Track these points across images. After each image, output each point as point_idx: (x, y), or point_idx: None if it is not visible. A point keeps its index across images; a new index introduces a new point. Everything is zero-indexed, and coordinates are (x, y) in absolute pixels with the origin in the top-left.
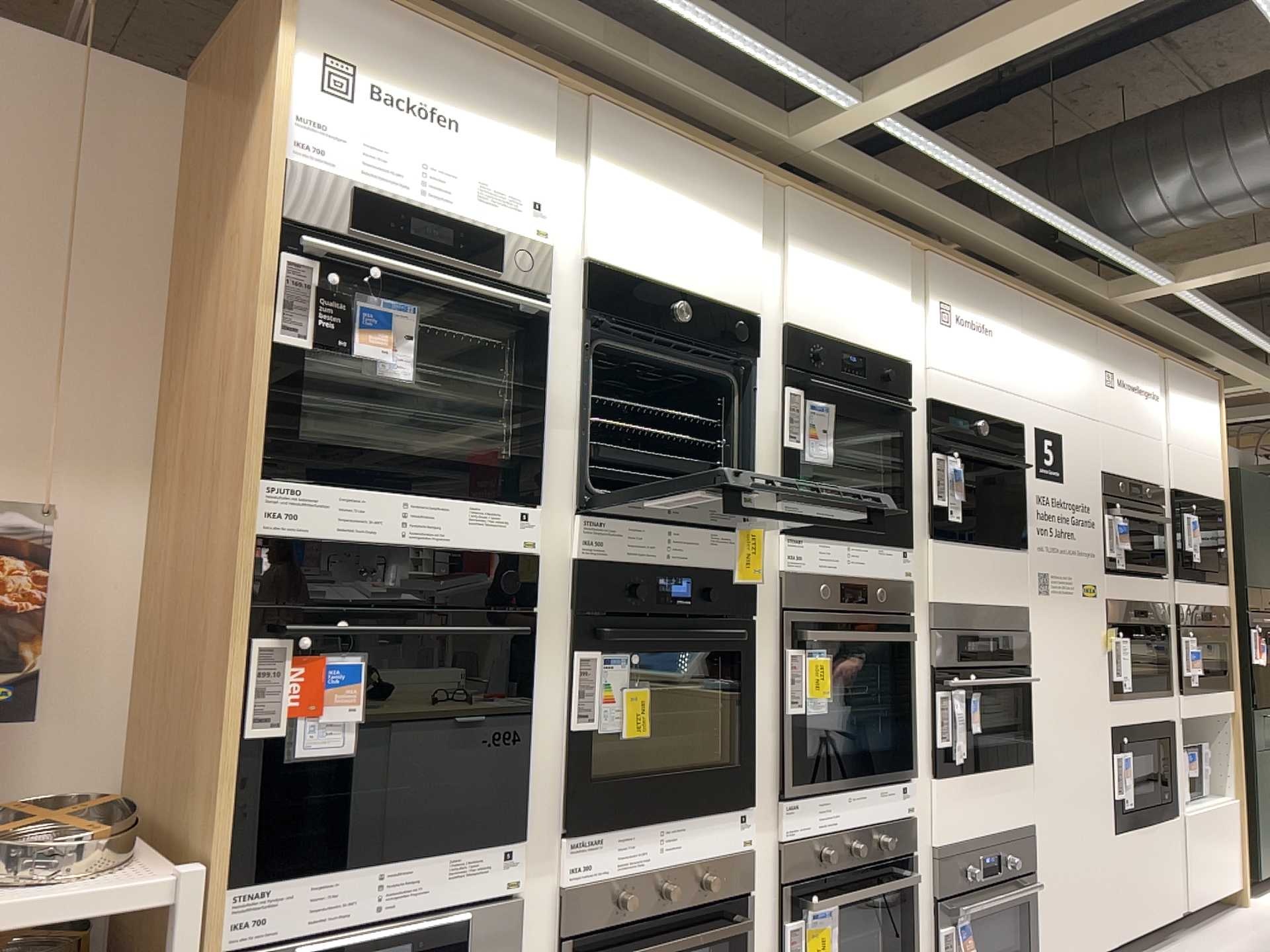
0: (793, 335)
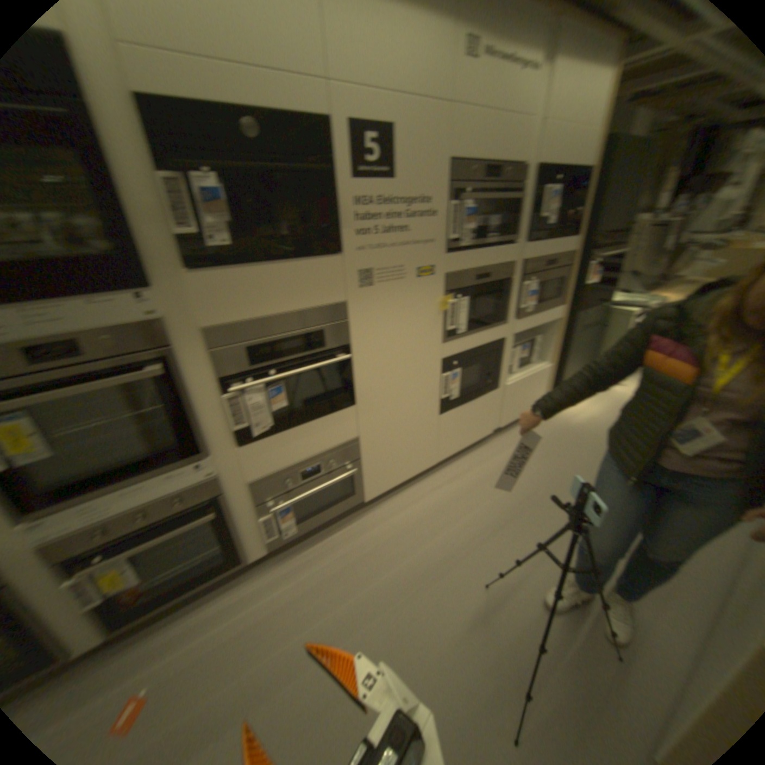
0: None
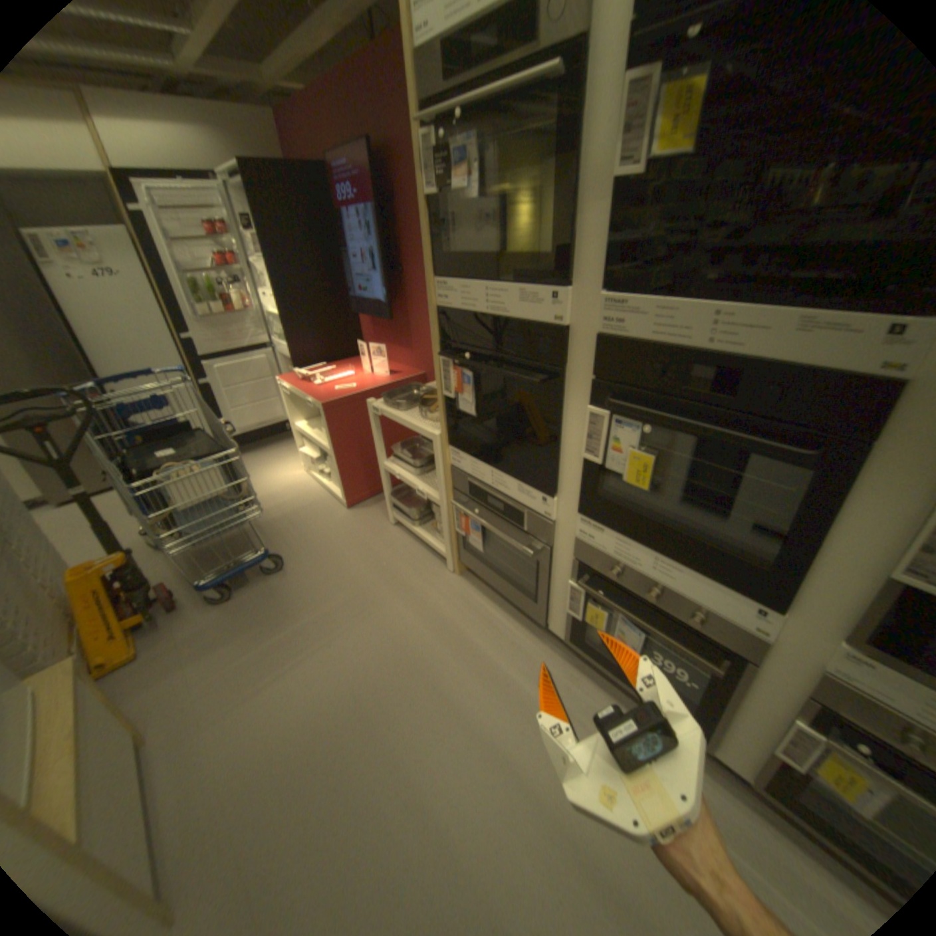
0: None
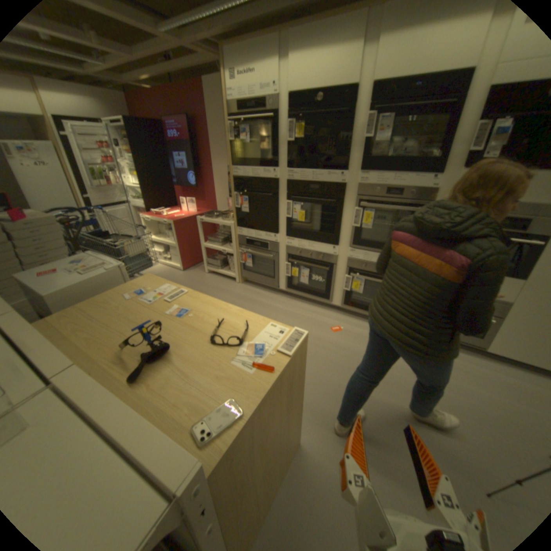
0: (382, 82)
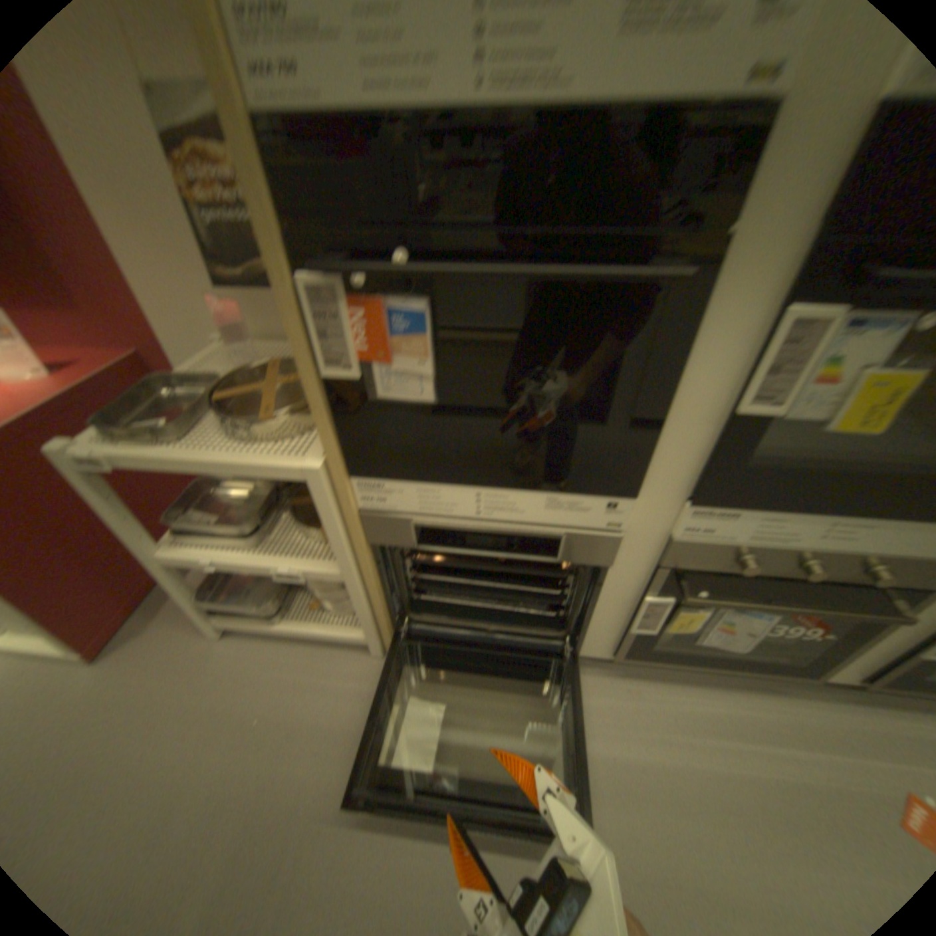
0: None
